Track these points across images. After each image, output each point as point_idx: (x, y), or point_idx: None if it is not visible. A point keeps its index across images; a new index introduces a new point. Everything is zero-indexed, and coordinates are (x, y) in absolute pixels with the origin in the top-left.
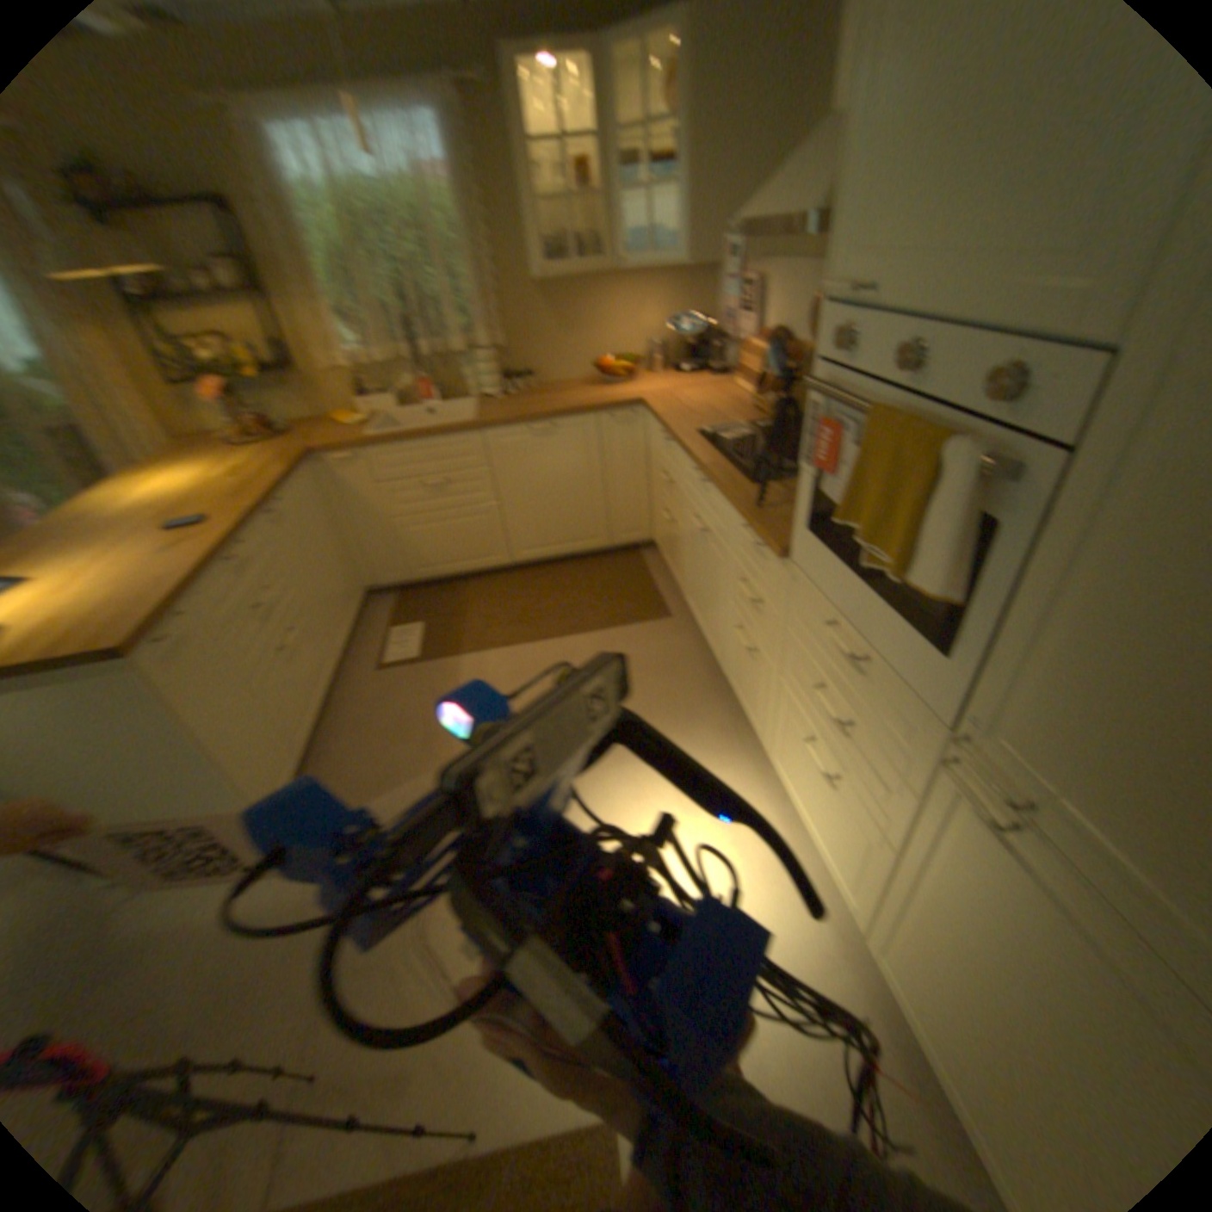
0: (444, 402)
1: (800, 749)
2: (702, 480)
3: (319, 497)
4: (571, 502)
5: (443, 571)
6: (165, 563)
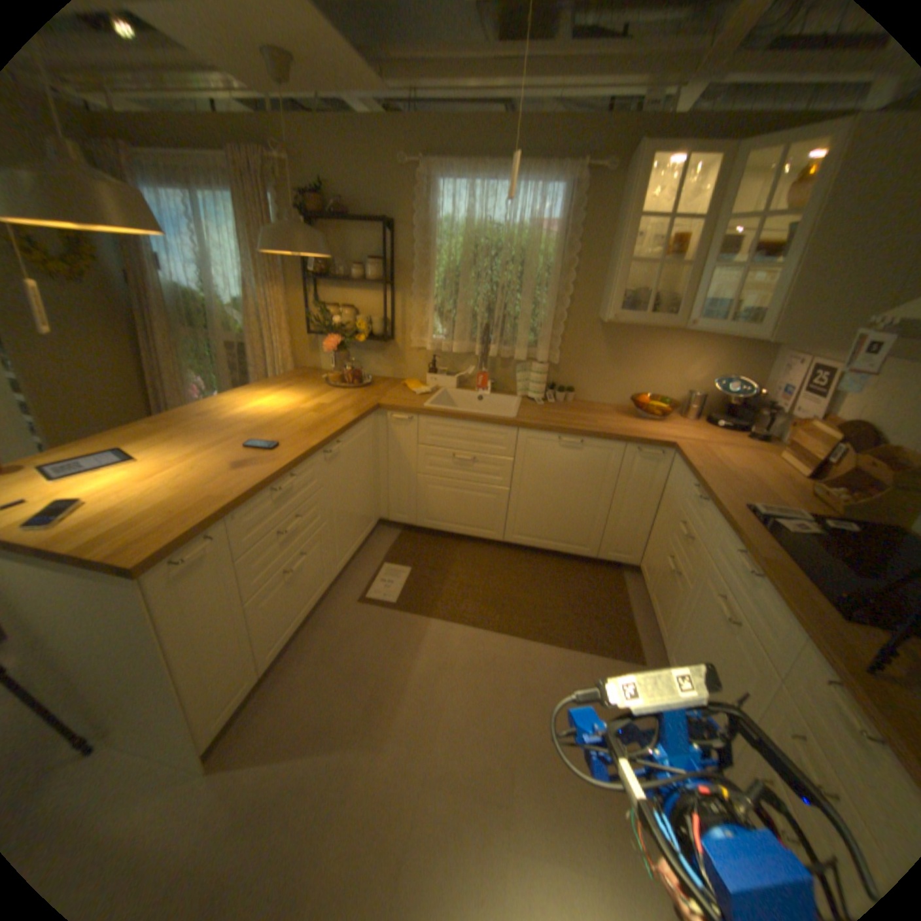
0: (497, 395)
1: None
2: (760, 575)
3: (376, 443)
4: (577, 510)
5: (446, 528)
6: (231, 483)
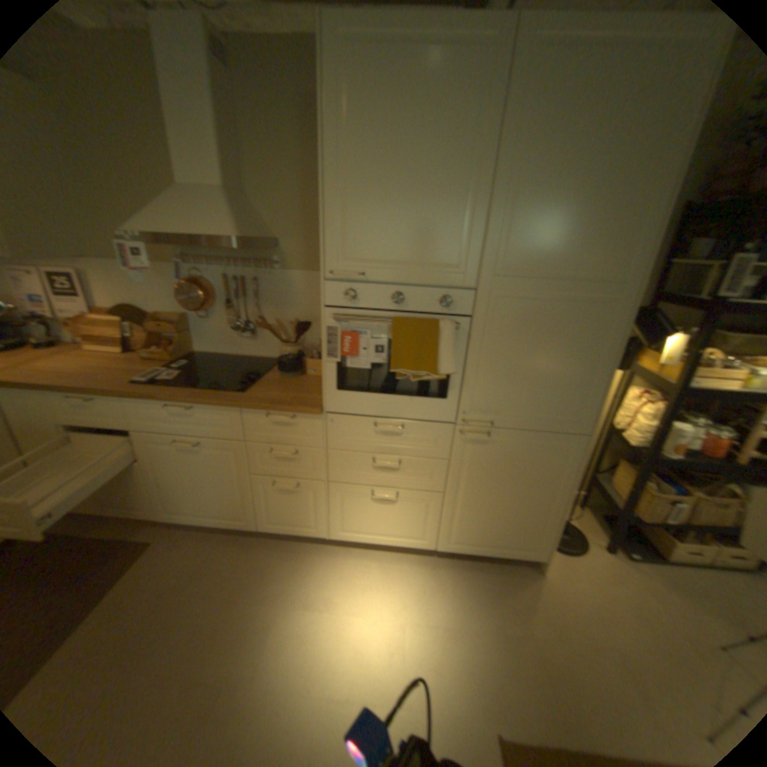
0: None
1: (364, 504)
2: (189, 408)
3: None
4: None
5: None
6: None
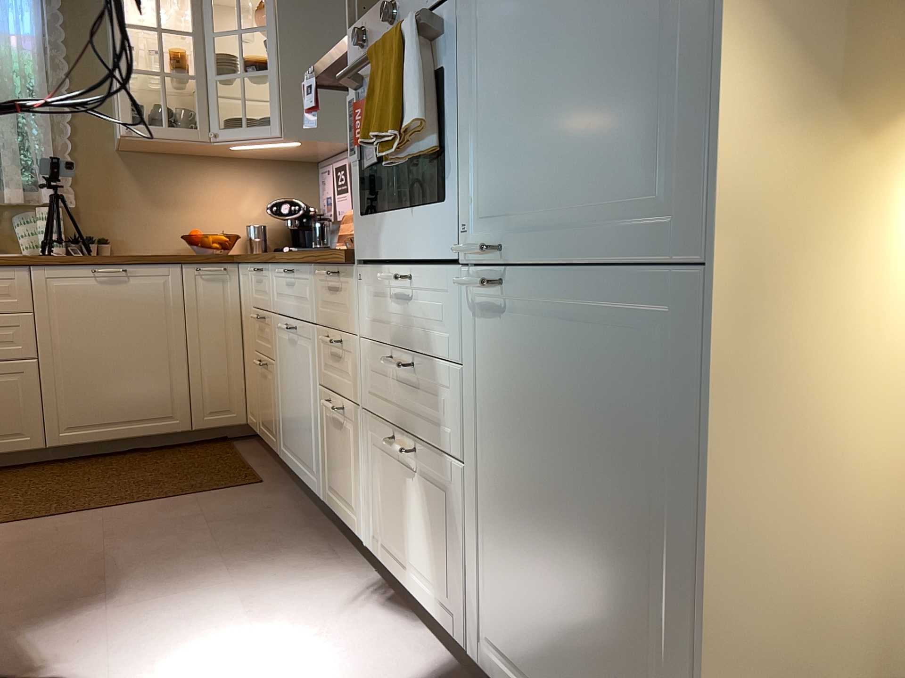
0: None
1: (390, 474)
2: (289, 270)
3: None
4: (145, 366)
5: None
6: None
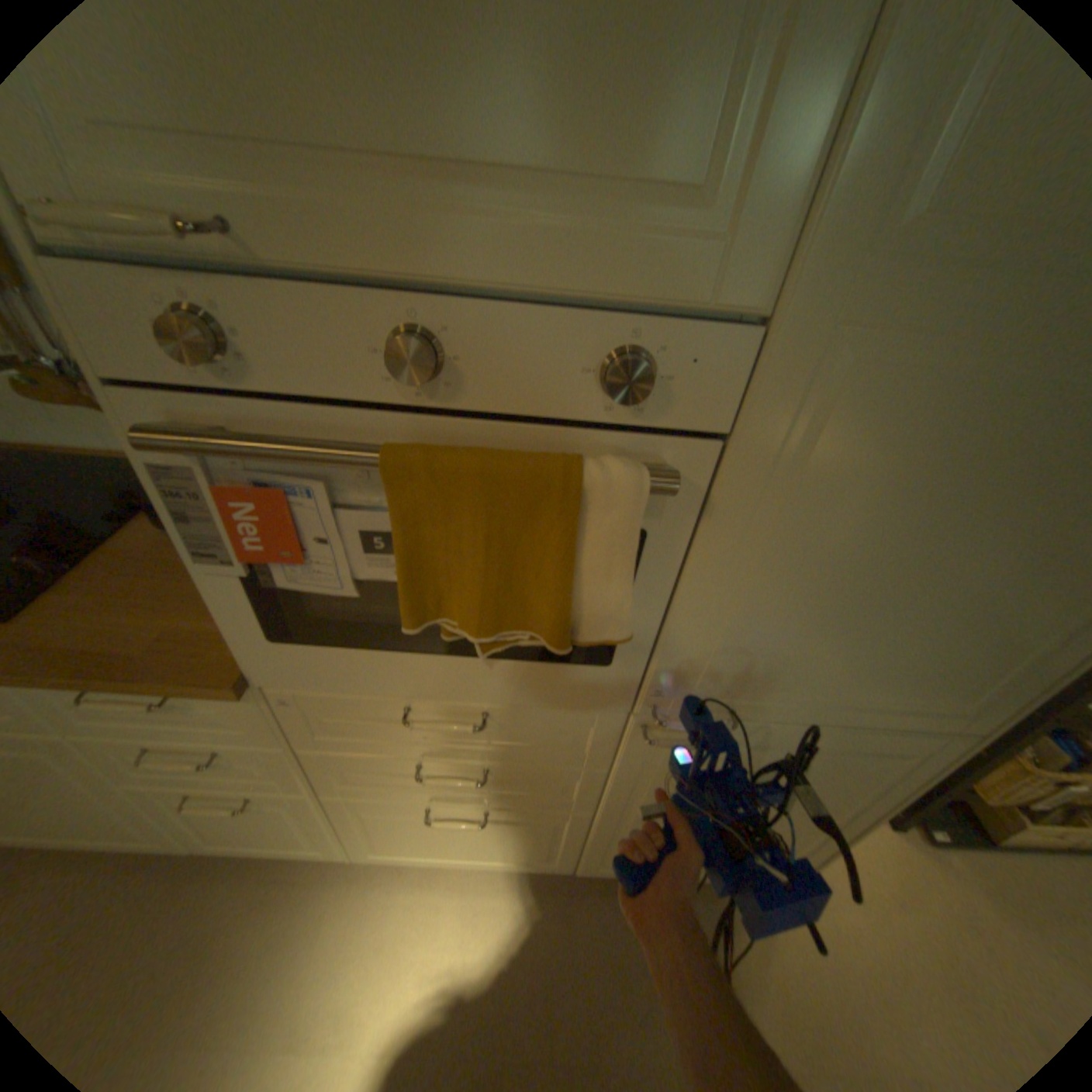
0: None
1: (411, 826)
2: None
3: None
4: None
5: None
6: None
